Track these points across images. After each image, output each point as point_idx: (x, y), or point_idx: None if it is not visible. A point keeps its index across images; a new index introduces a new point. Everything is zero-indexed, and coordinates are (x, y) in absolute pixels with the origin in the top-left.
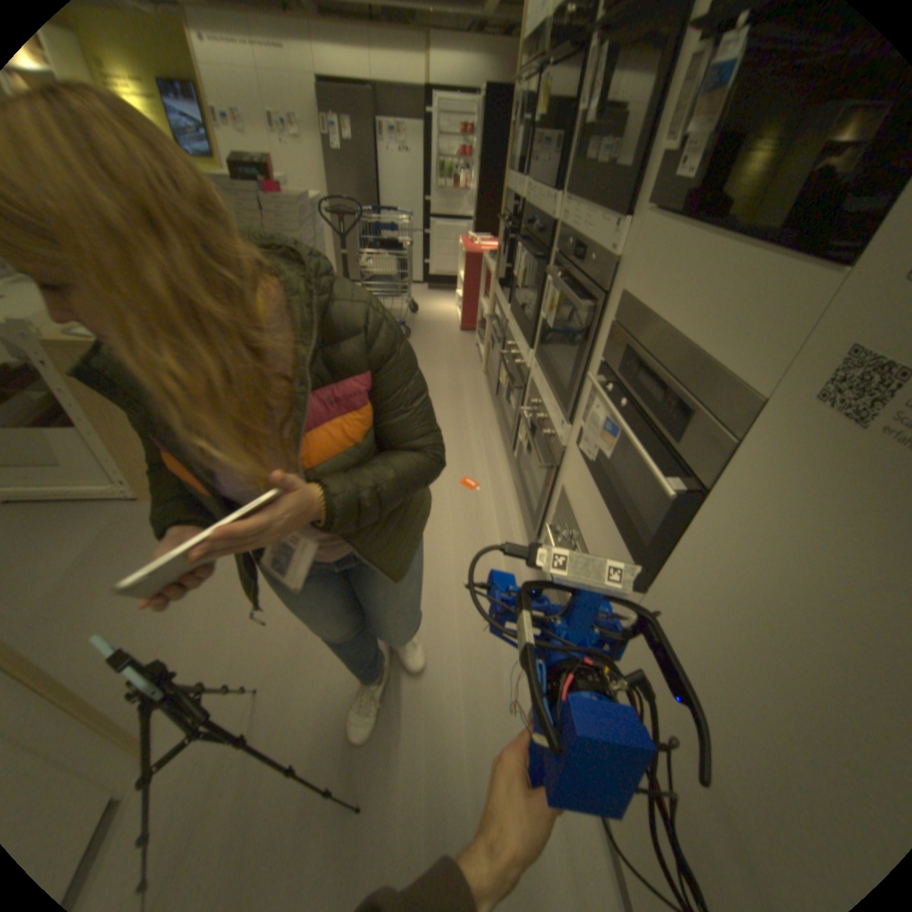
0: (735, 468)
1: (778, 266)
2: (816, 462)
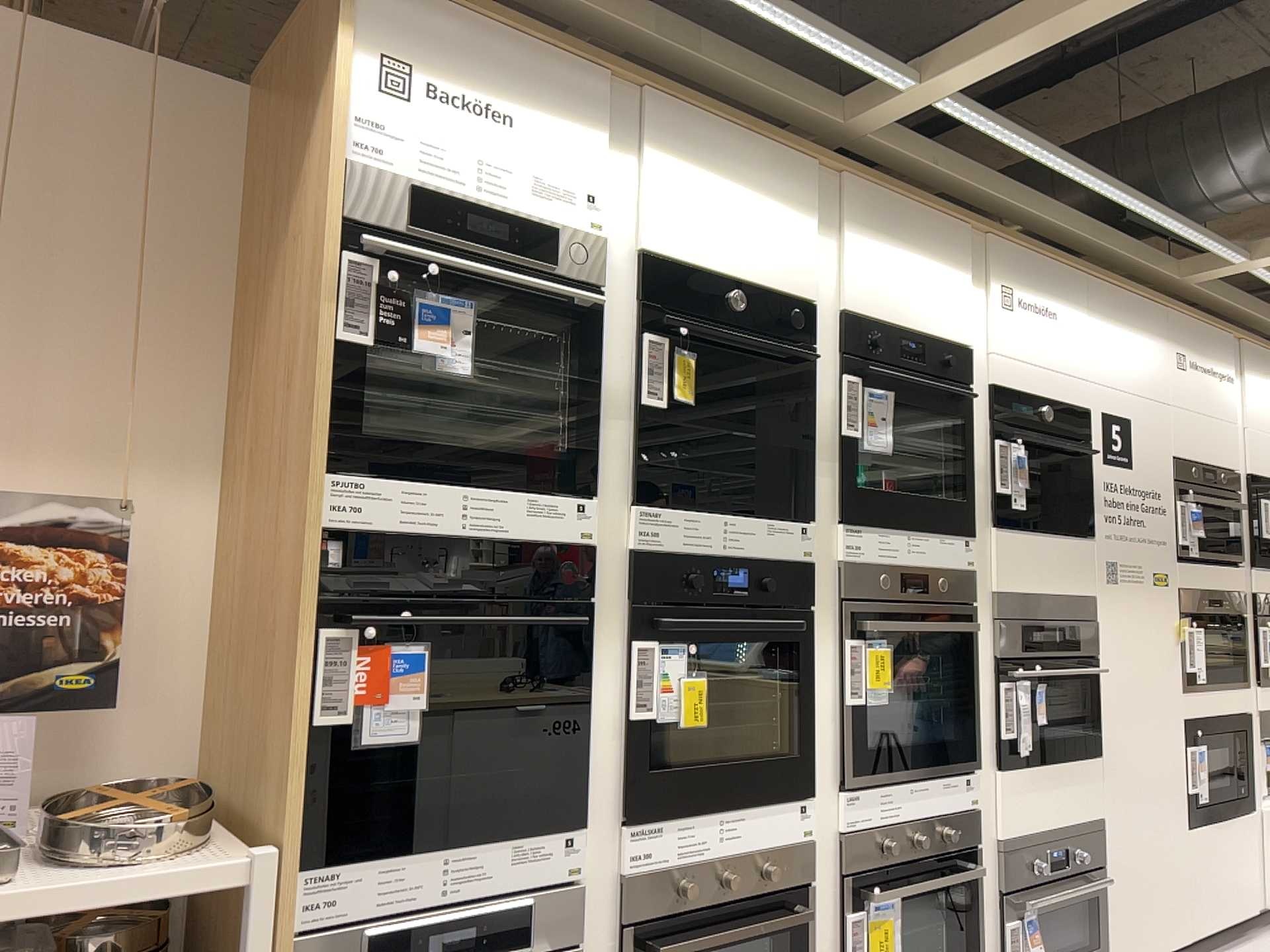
0: (1100, 633)
1: (1077, 545)
2: (1114, 605)
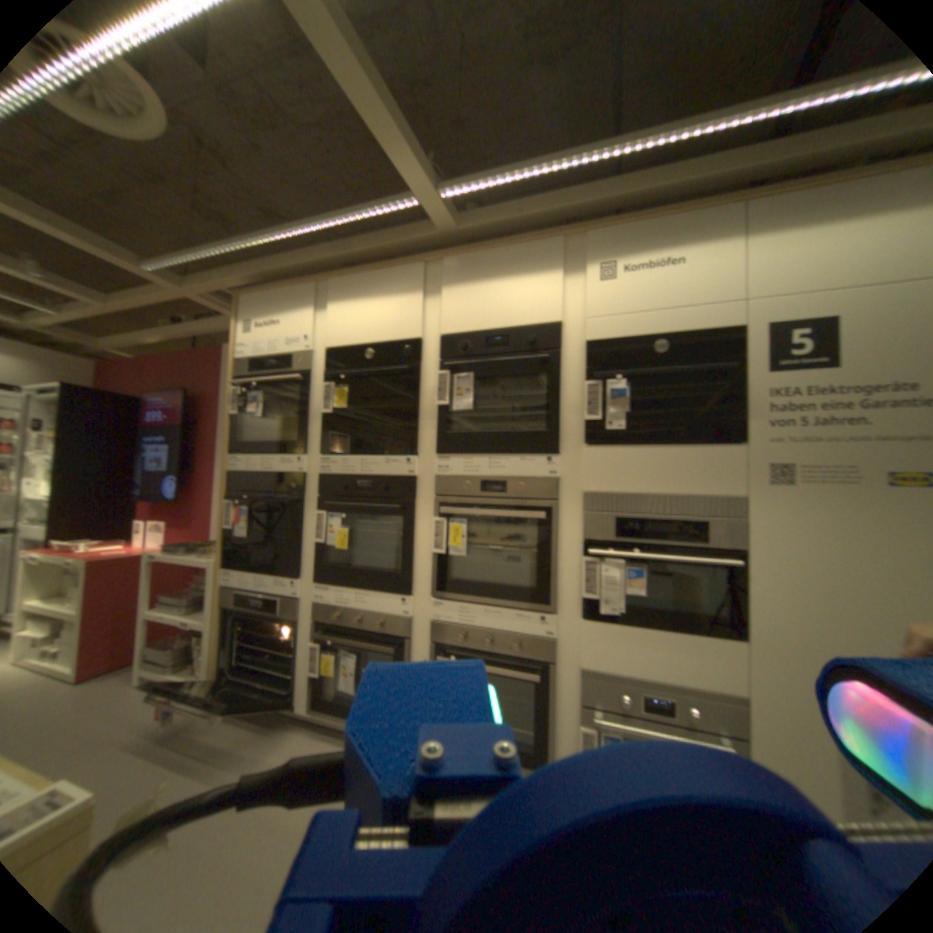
0: (754, 530)
1: (713, 450)
2: (787, 504)
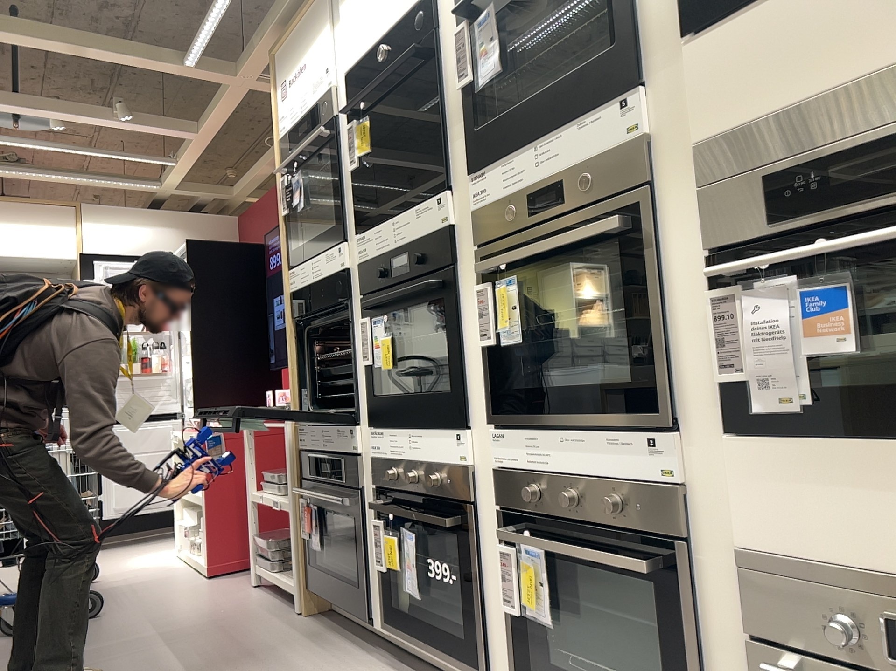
0: None
1: None
2: None
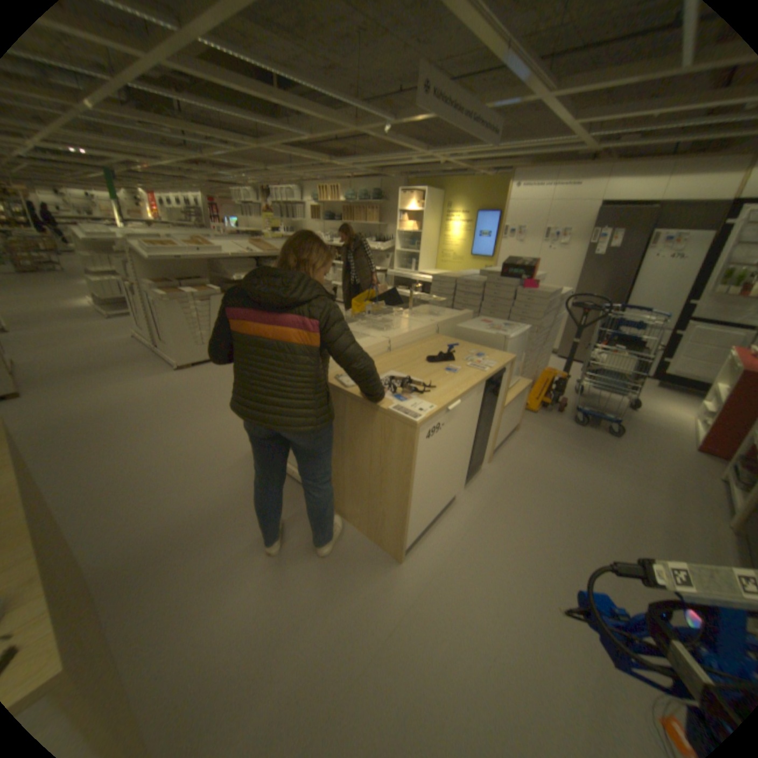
0: None
1: None
2: None
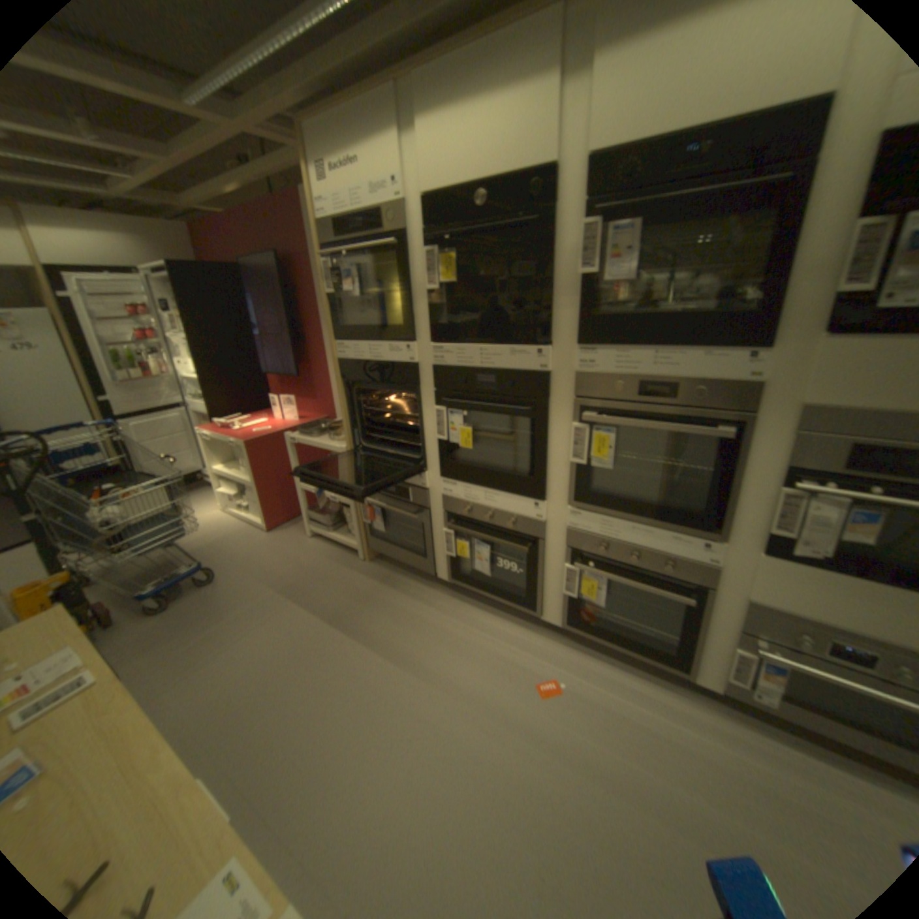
0: None
1: None
2: None
